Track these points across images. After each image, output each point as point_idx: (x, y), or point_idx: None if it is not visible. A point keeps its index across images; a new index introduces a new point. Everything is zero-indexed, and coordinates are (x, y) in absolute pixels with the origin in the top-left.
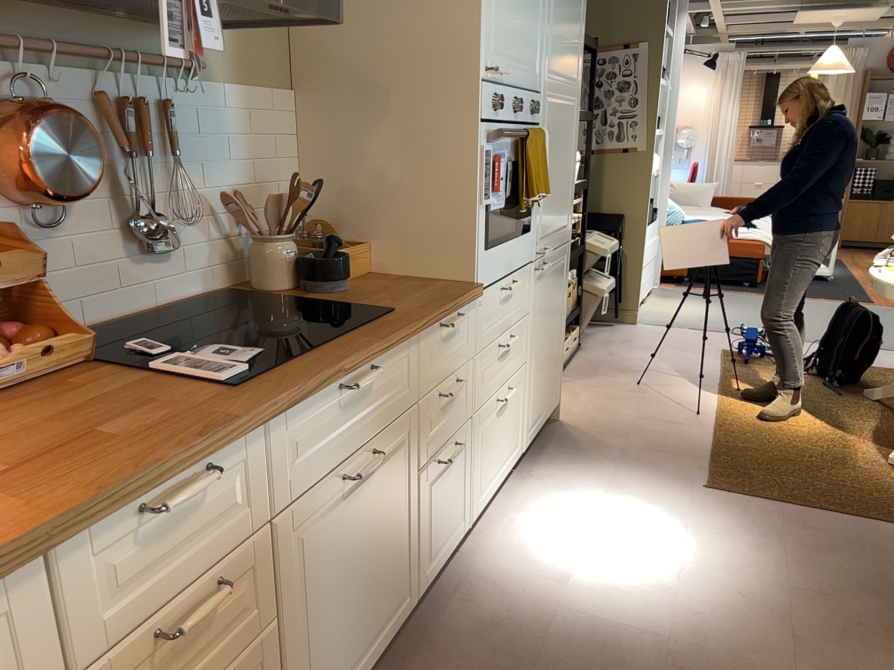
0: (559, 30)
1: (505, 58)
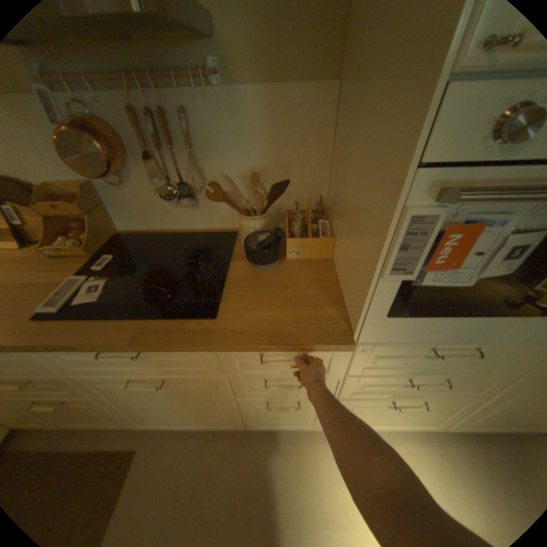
0: None
1: None
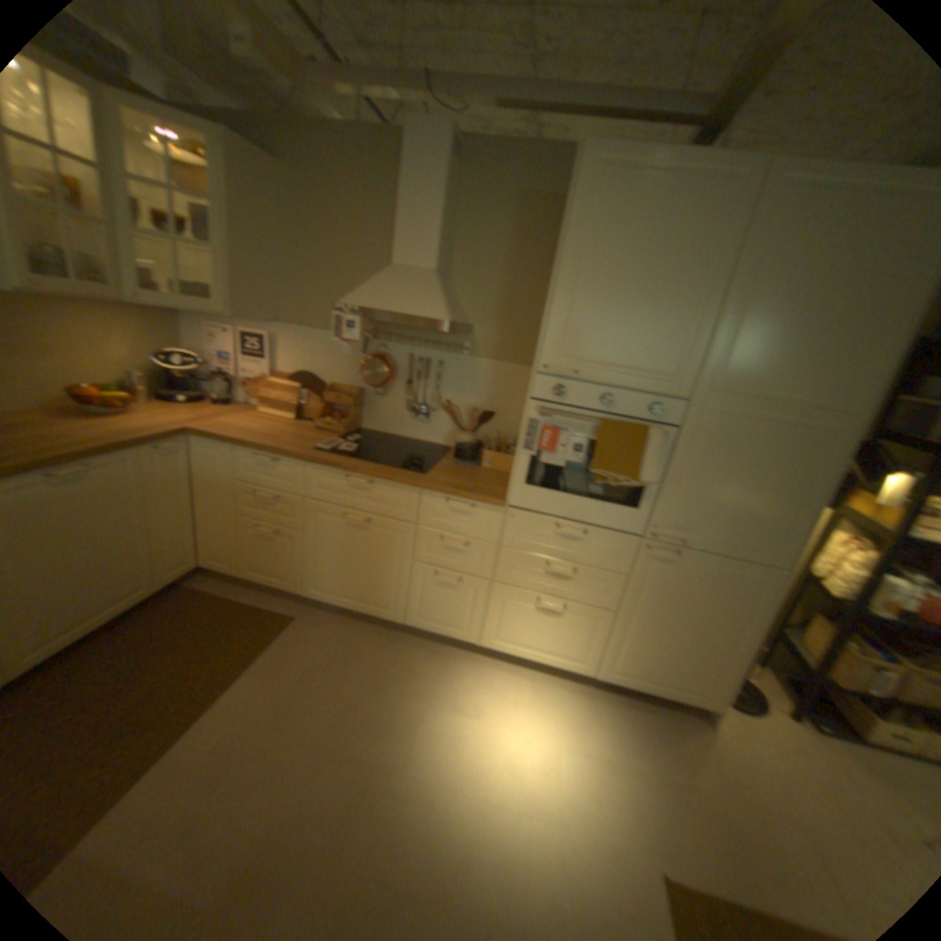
0: (759, 345)
1: (585, 361)
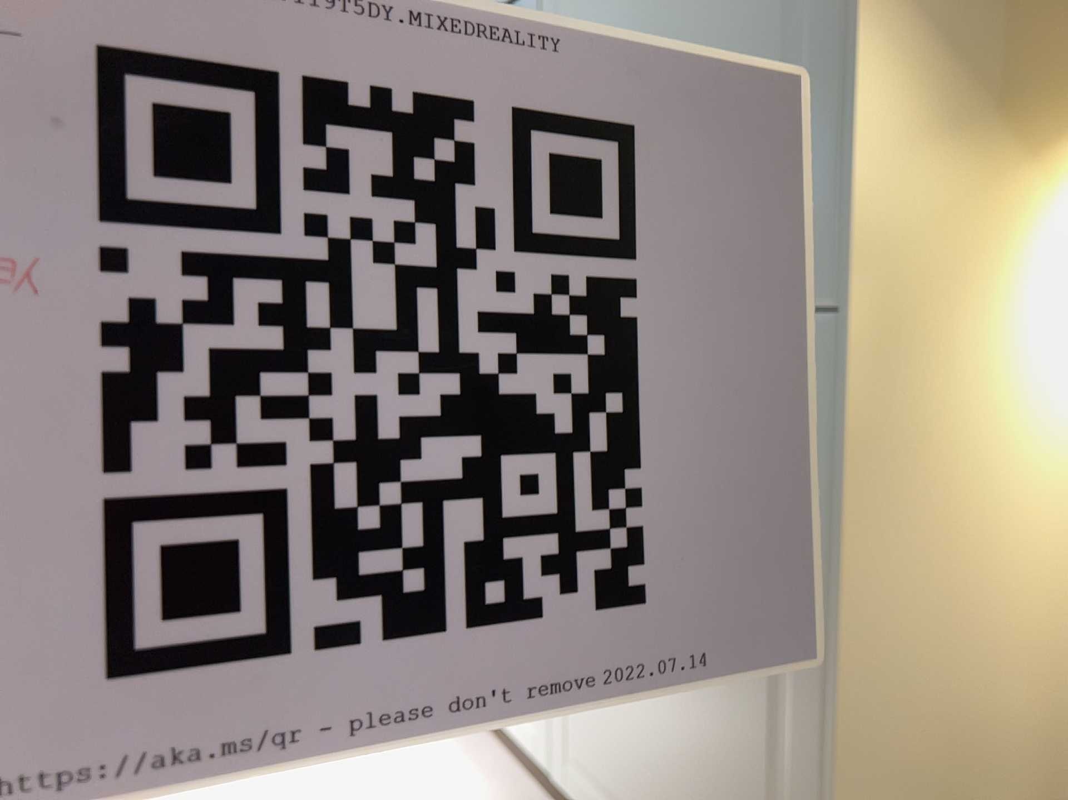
0: None
1: None
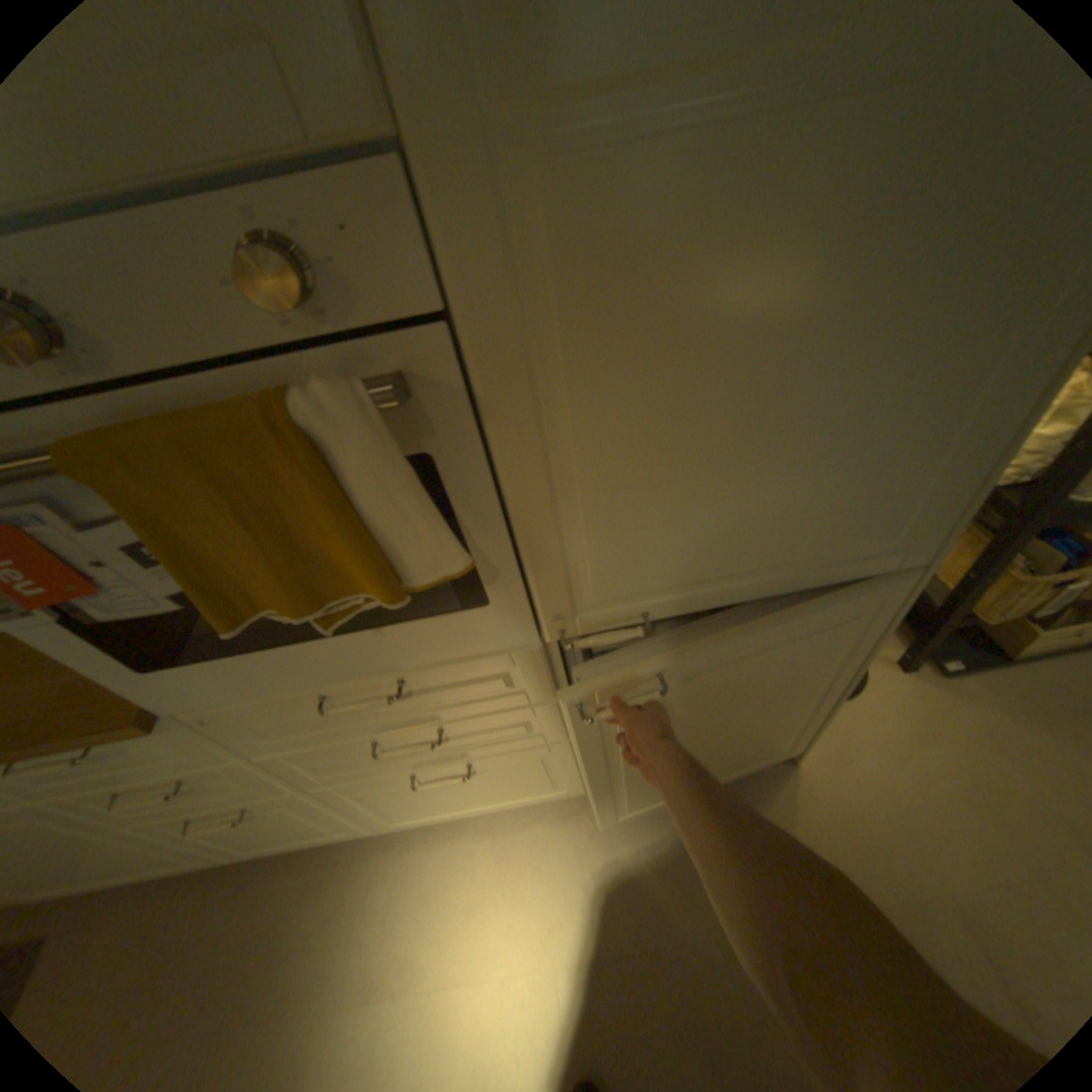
0: None
1: None
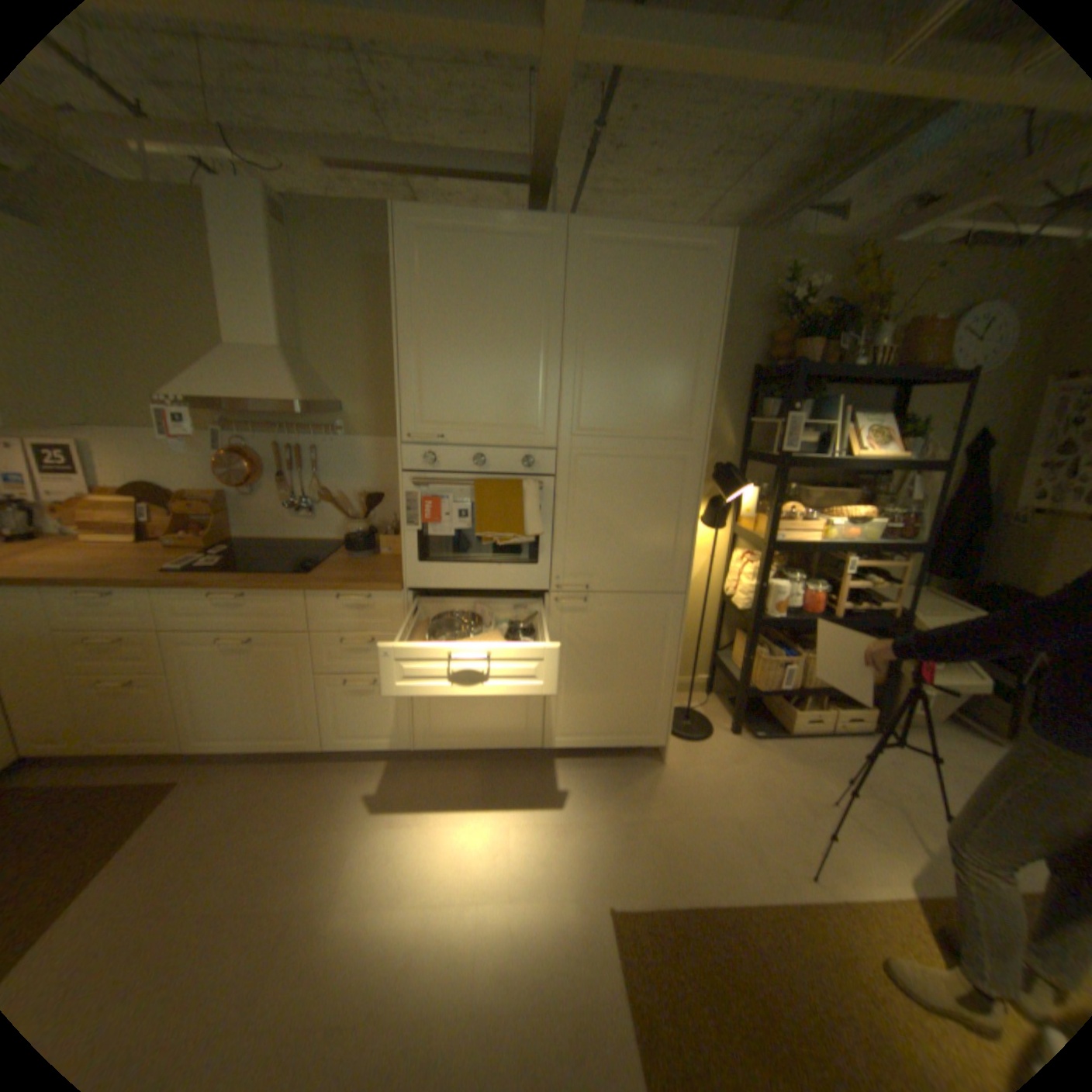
0: (603, 389)
1: (450, 425)
